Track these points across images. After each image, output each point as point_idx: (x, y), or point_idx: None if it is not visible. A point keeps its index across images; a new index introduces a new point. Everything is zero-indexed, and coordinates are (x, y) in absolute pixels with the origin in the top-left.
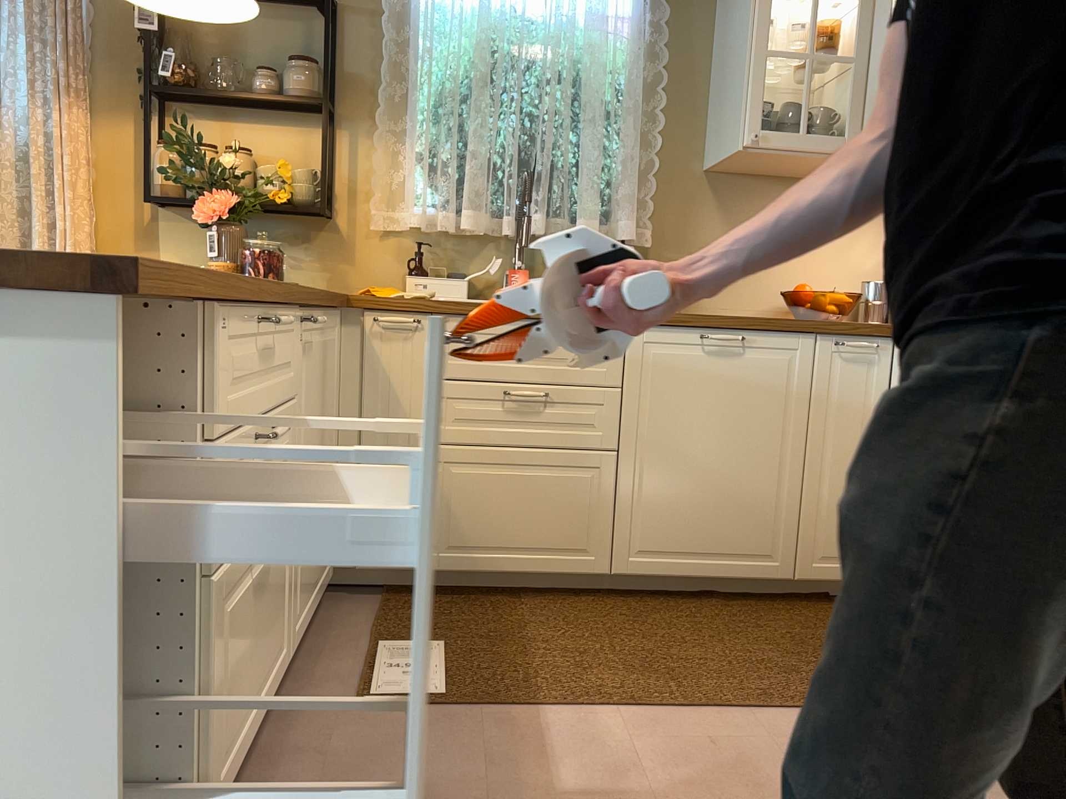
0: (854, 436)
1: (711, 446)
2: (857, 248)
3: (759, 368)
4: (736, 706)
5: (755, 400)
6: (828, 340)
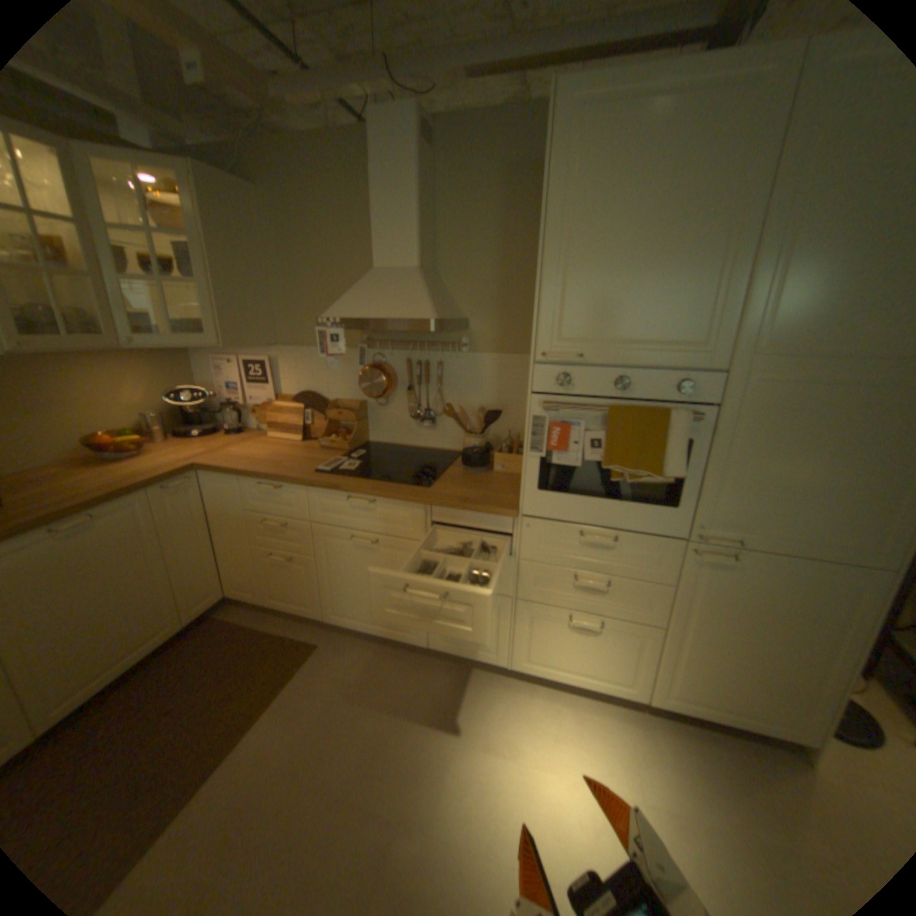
0: (189, 534)
1: (90, 598)
2: (123, 392)
3: (109, 530)
4: (217, 760)
5: (115, 550)
6: (153, 489)
